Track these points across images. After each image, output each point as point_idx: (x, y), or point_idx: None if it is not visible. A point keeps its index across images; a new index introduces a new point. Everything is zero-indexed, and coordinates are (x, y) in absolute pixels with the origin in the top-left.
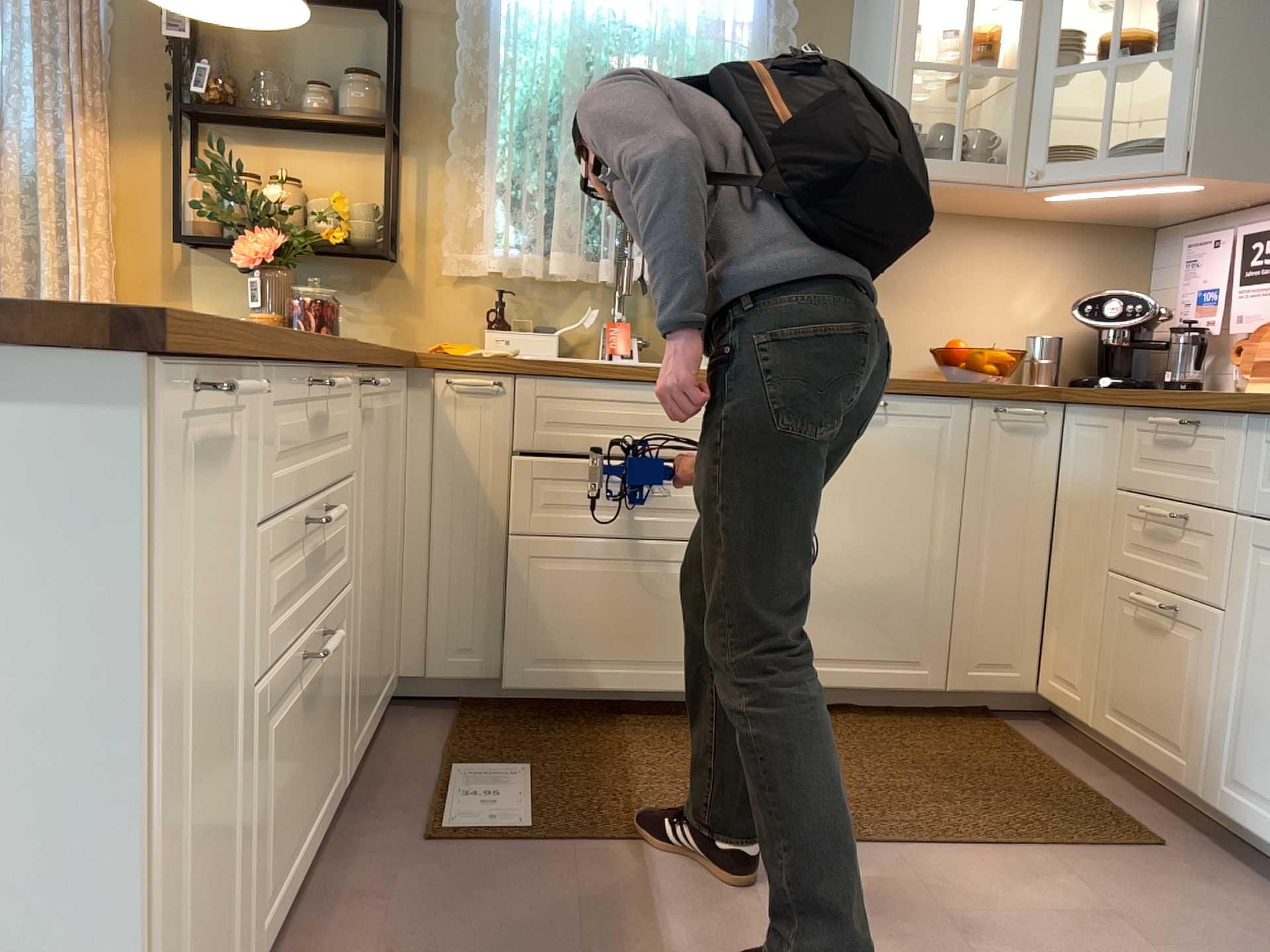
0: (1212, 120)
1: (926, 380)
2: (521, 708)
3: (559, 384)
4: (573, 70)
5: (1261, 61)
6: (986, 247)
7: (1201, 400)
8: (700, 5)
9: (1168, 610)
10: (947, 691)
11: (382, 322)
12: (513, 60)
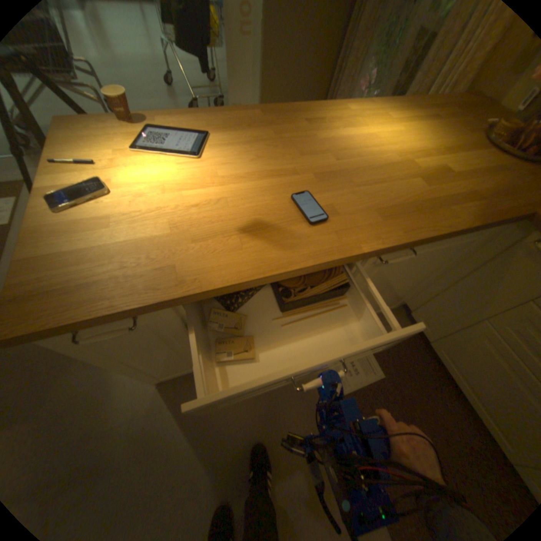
0: None
1: None
2: (433, 354)
3: None
4: None
5: None
6: None
7: None
8: None
9: None
10: None
11: None
12: None
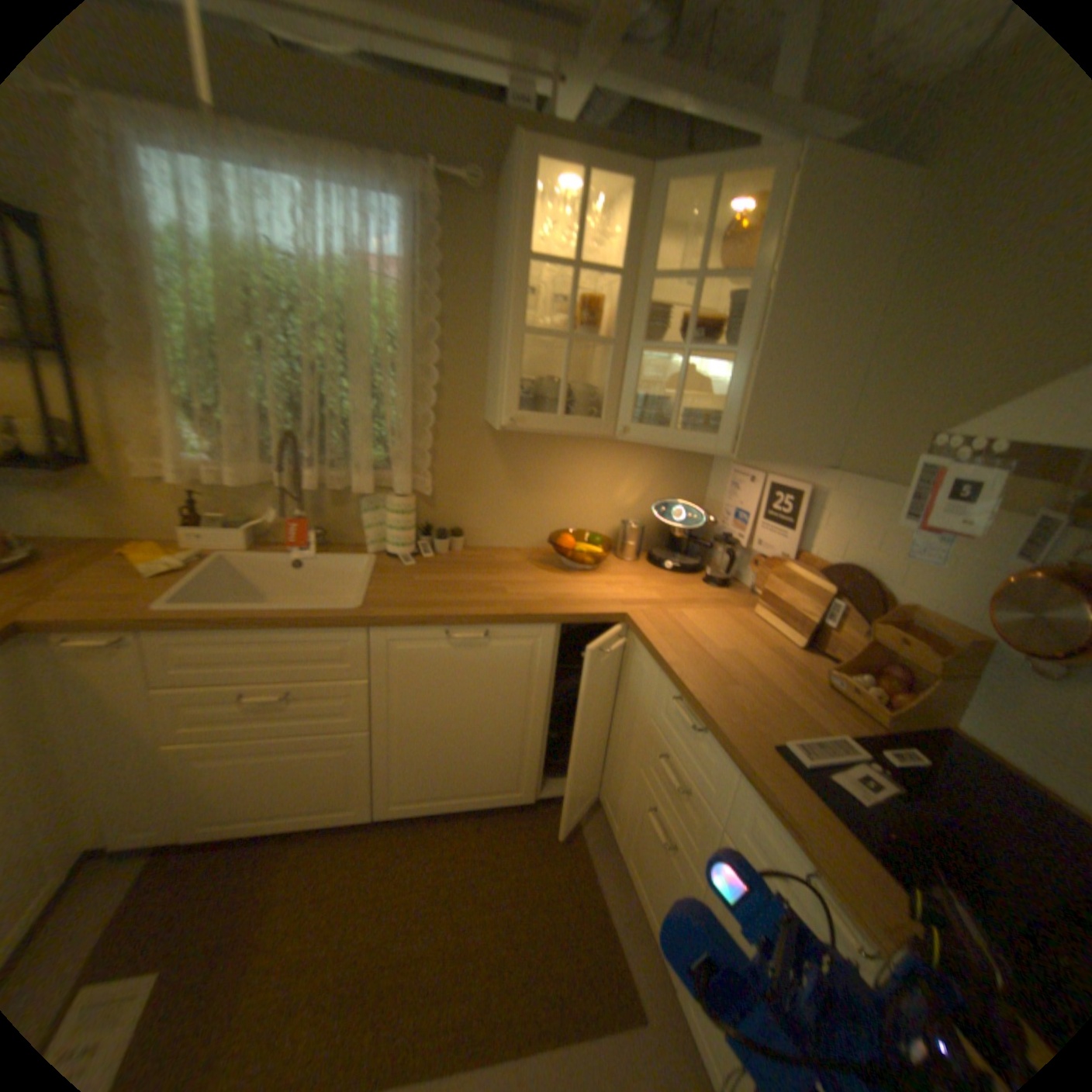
0: (759, 413)
1: (522, 607)
2: (204, 851)
3: (182, 637)
4: (217, 299)
5: (804, 364)
6: (595, 455)
7: (710, 722)
8: (346, 238)
9: (669, 852)
10: (535, 804)
11: (81, 515)
12: (163, 281)
